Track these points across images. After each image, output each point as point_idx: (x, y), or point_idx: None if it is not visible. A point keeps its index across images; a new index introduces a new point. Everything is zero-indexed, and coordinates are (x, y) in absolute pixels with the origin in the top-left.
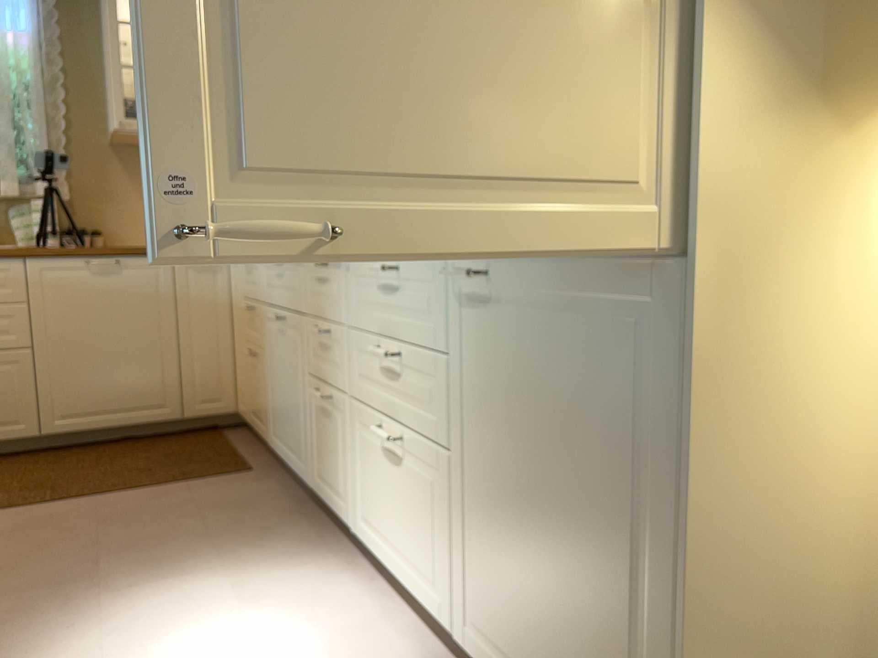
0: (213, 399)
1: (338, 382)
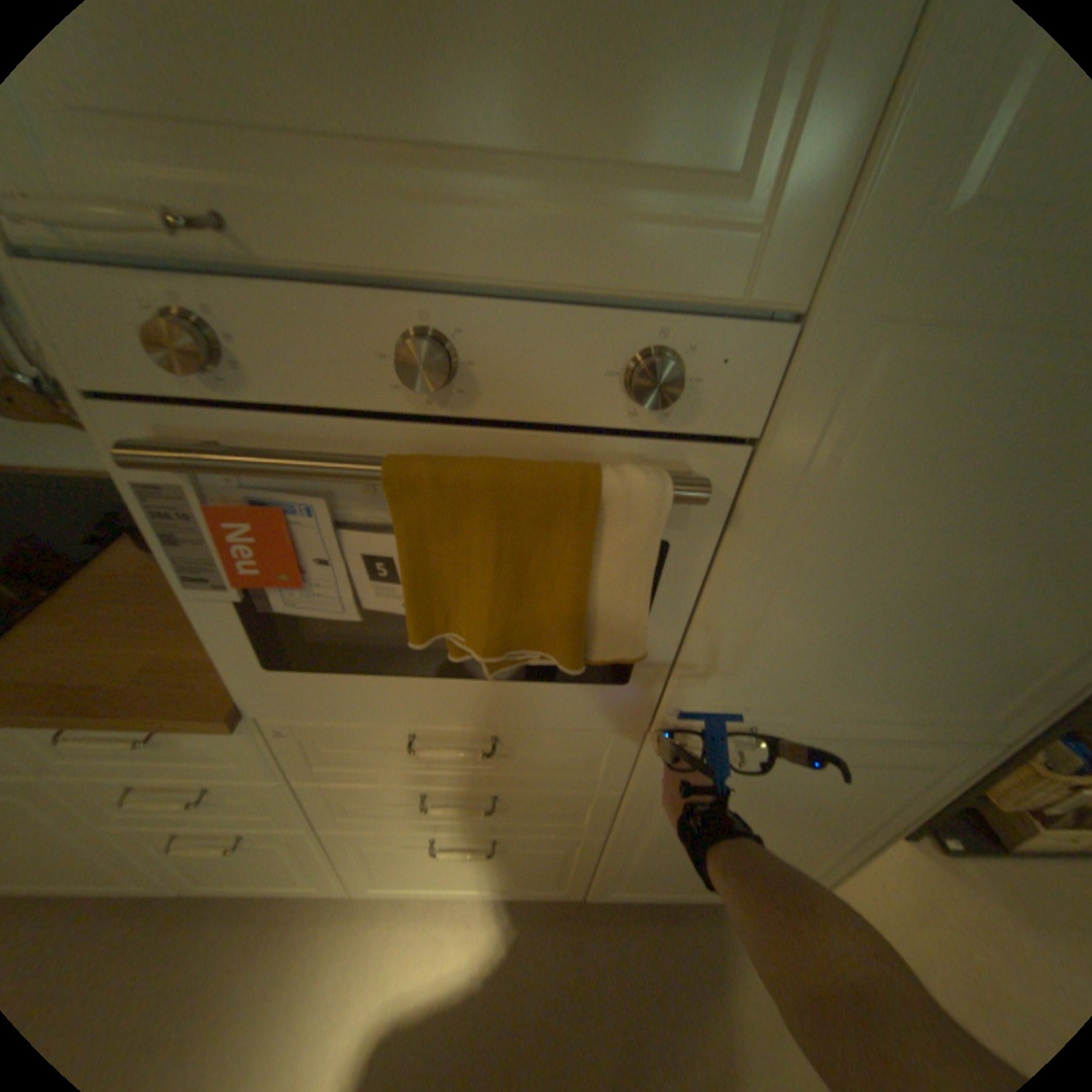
0: None
1: (254, 825)
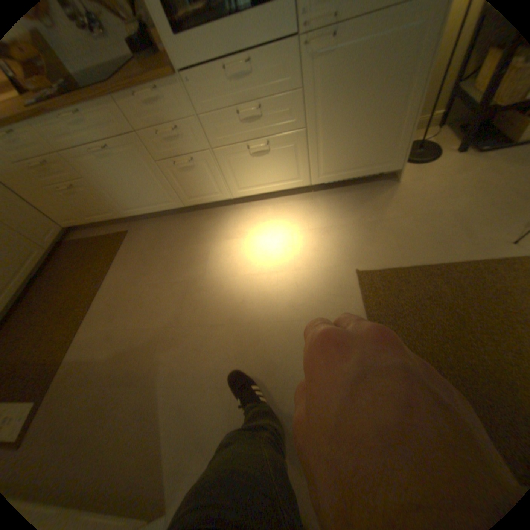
0: (47, 232)
1: (193, 148)
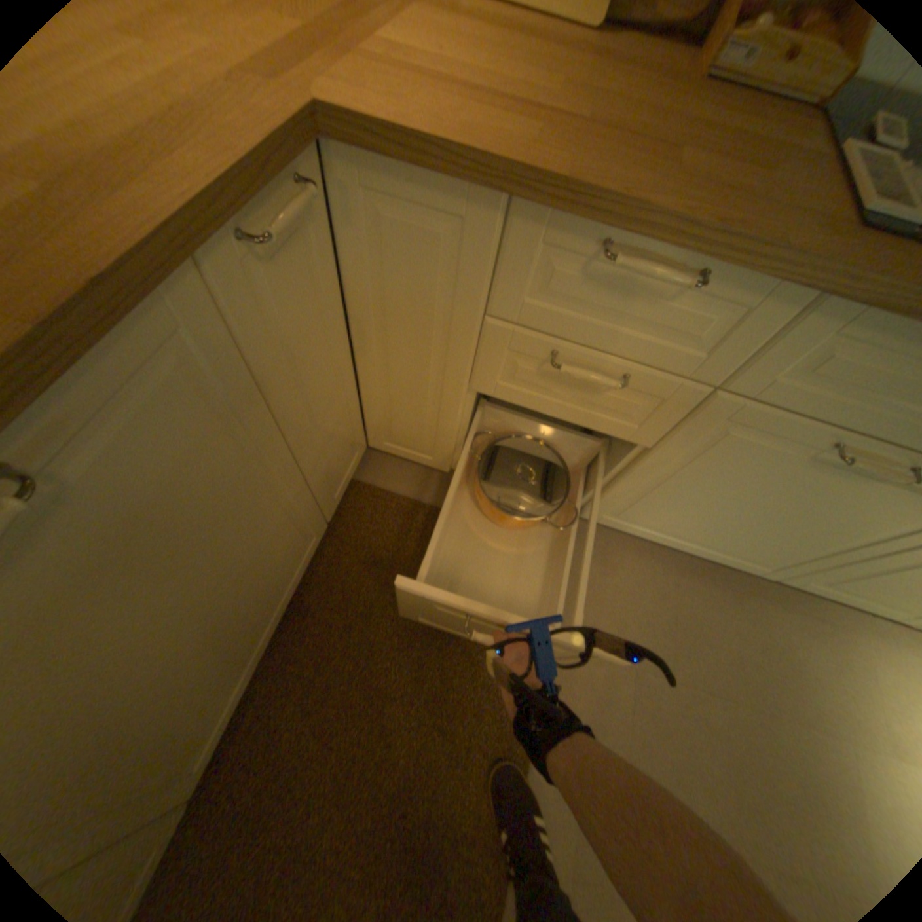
0: (348, 464)
1: None
